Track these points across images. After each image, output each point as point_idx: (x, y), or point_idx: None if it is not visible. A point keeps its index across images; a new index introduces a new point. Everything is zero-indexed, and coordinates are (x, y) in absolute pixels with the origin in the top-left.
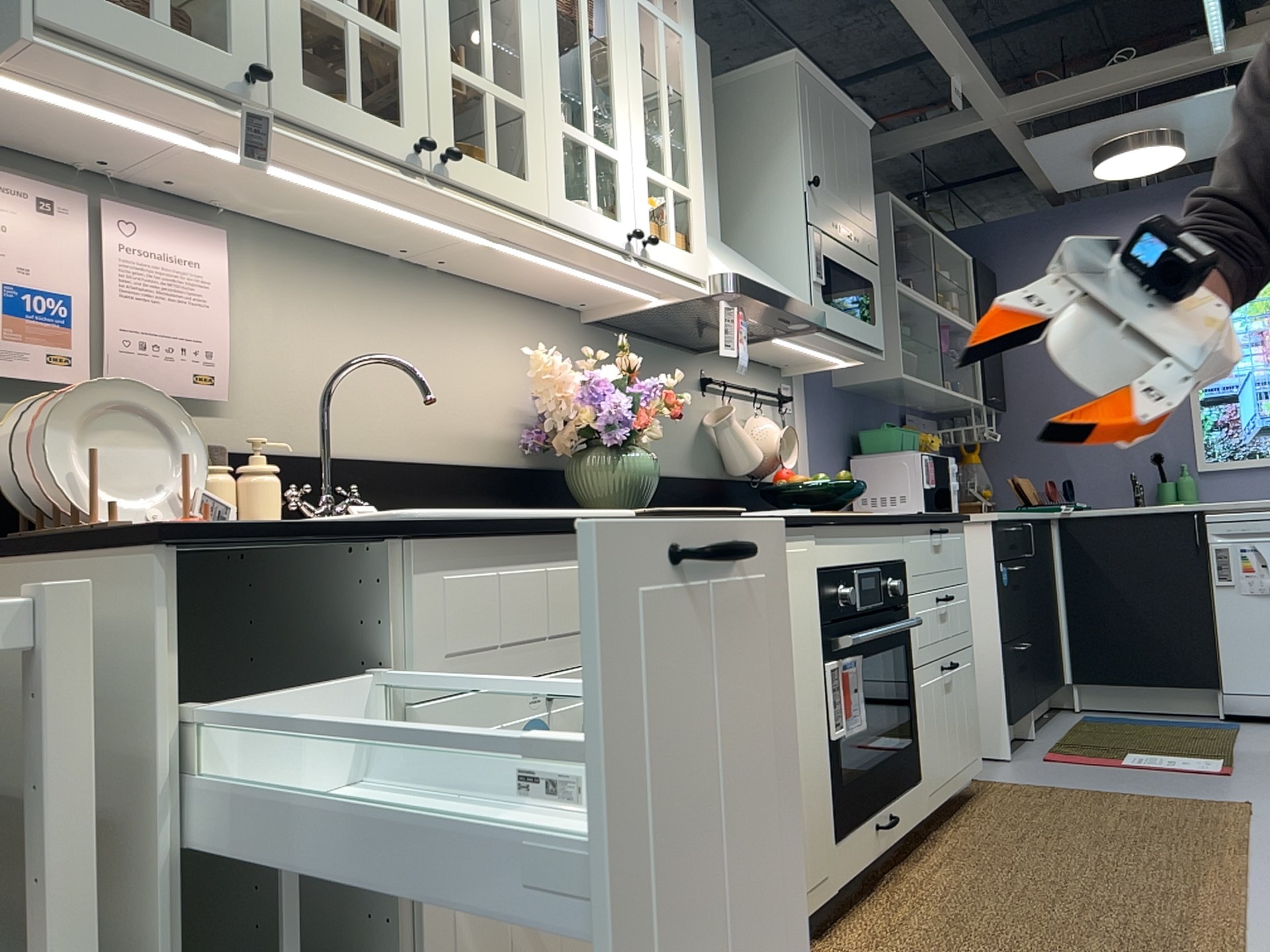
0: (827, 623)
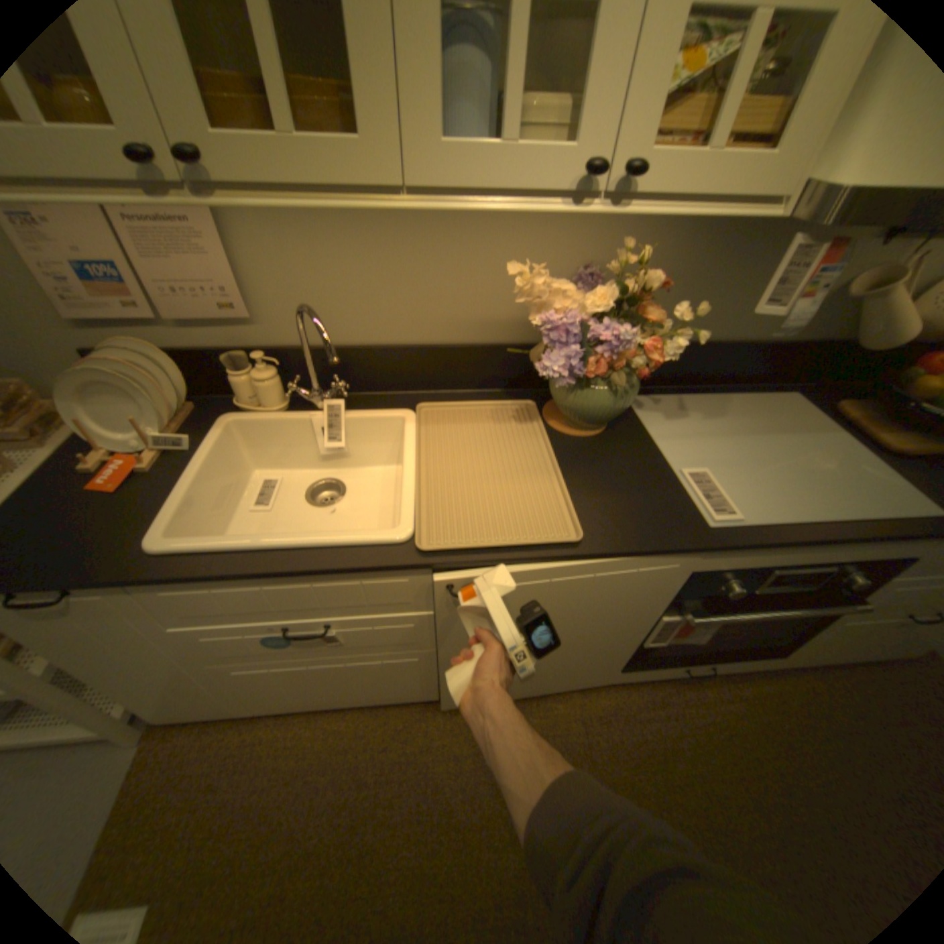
0: (685, 599)
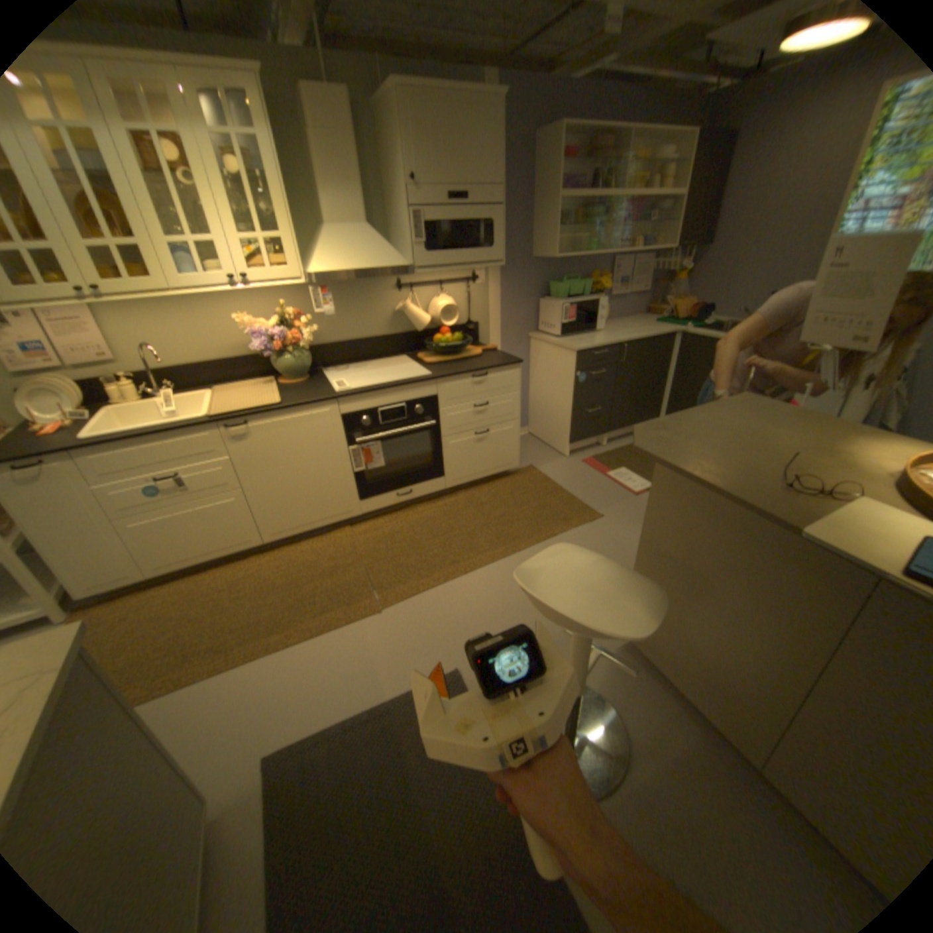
0: (351, 433)
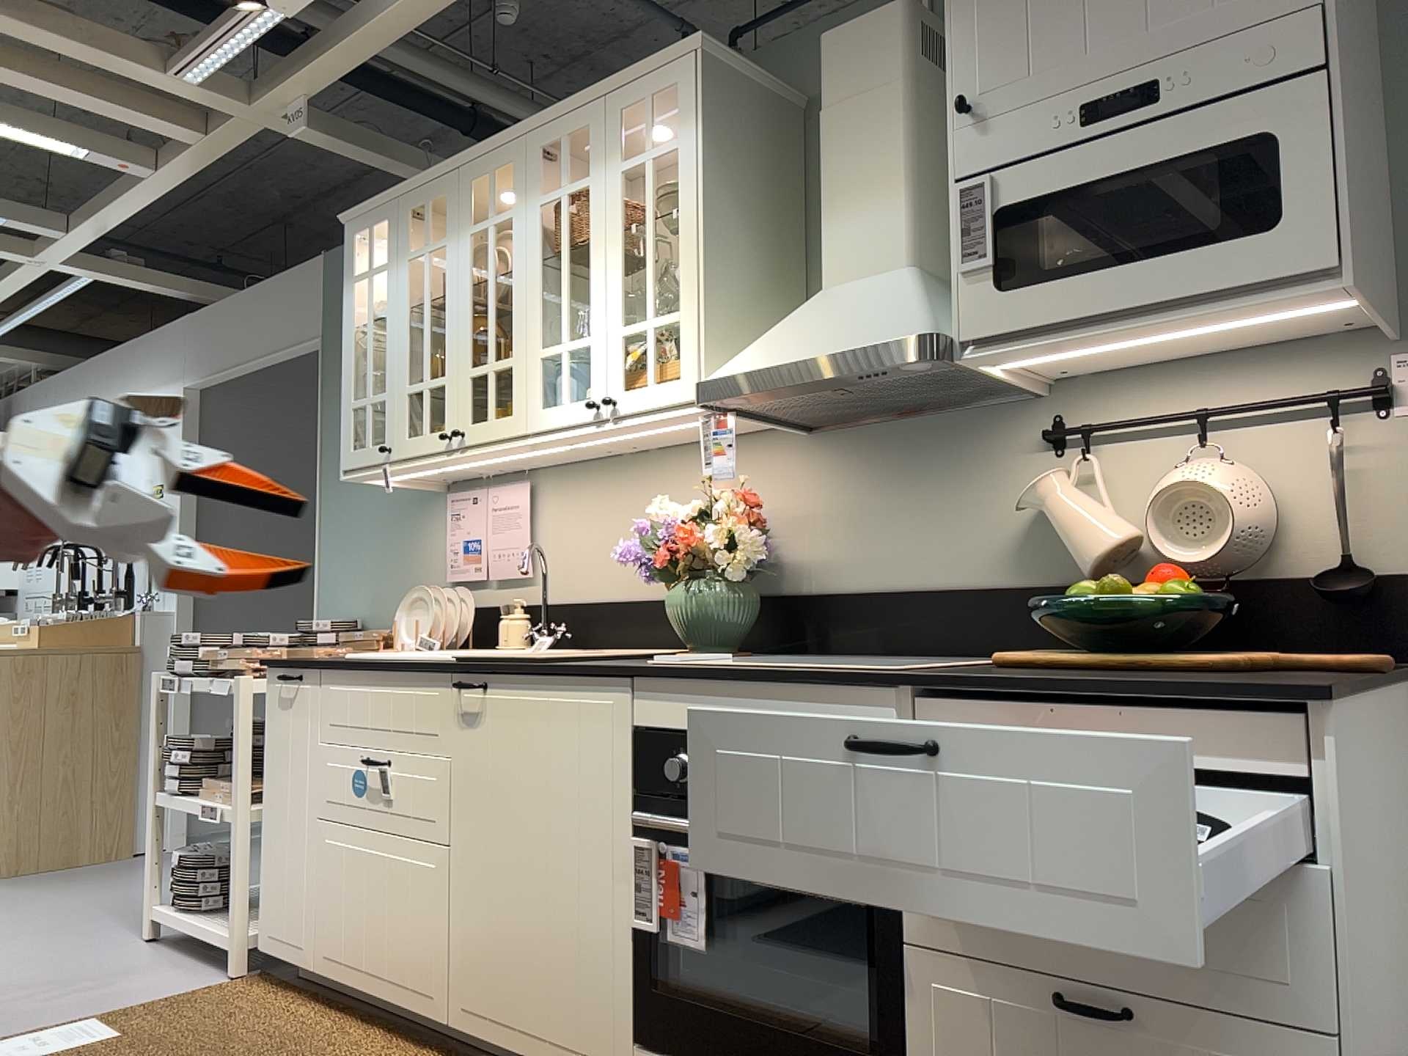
0: (646, 793)
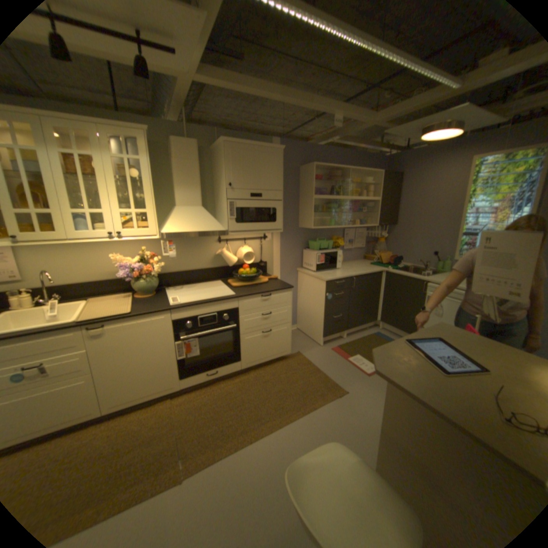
0: (178, 332)
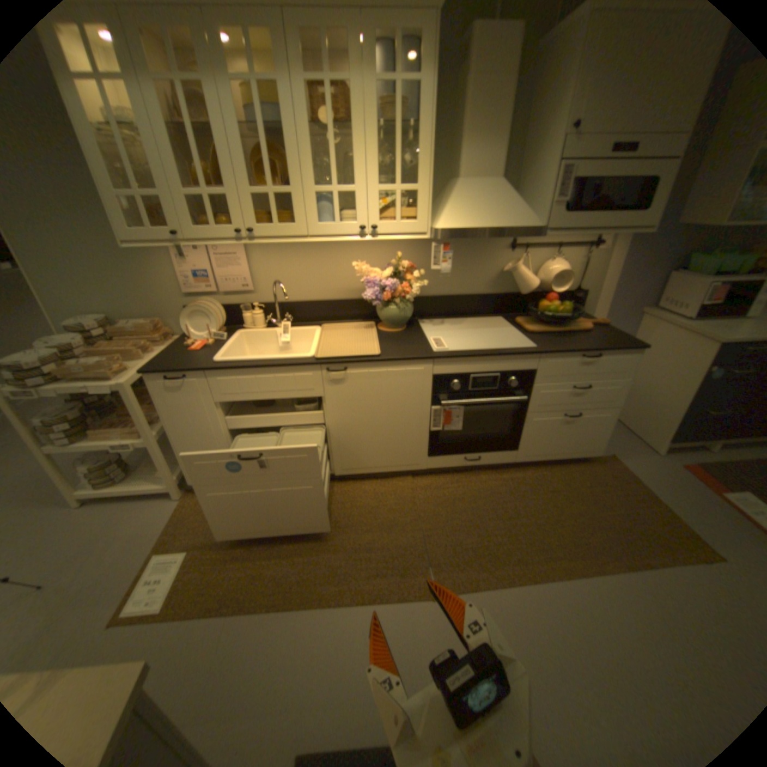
0: (438, 394)
